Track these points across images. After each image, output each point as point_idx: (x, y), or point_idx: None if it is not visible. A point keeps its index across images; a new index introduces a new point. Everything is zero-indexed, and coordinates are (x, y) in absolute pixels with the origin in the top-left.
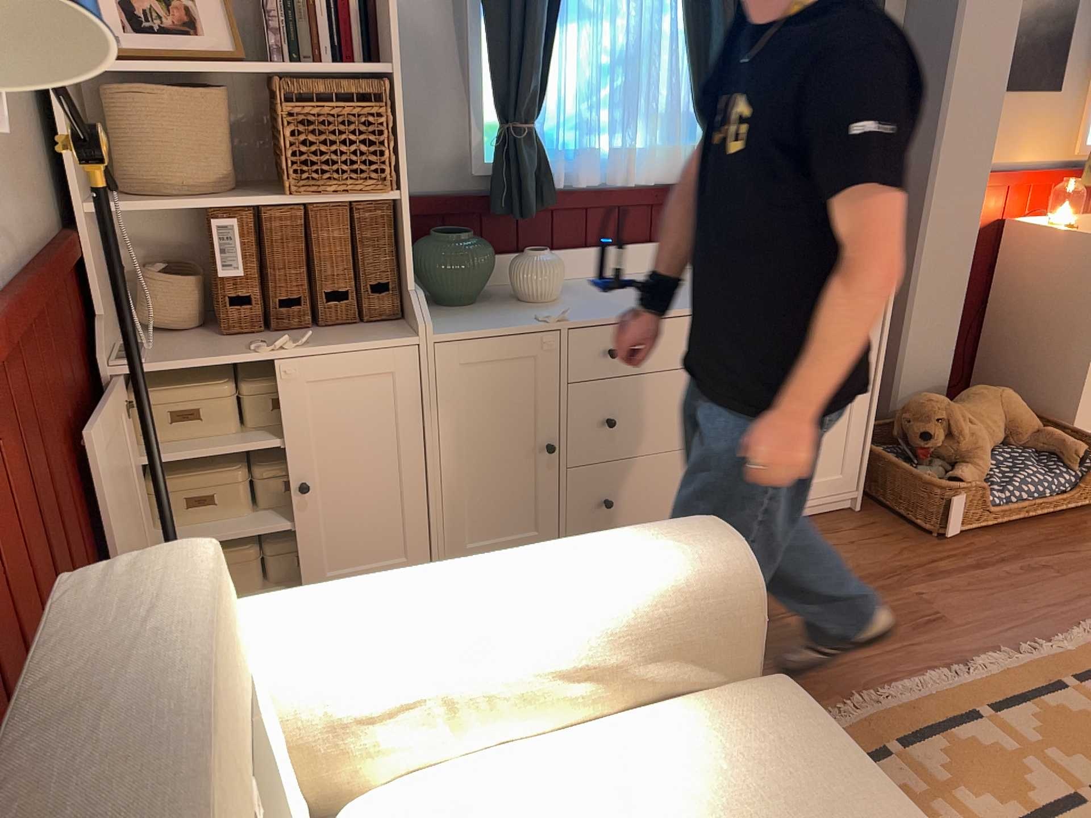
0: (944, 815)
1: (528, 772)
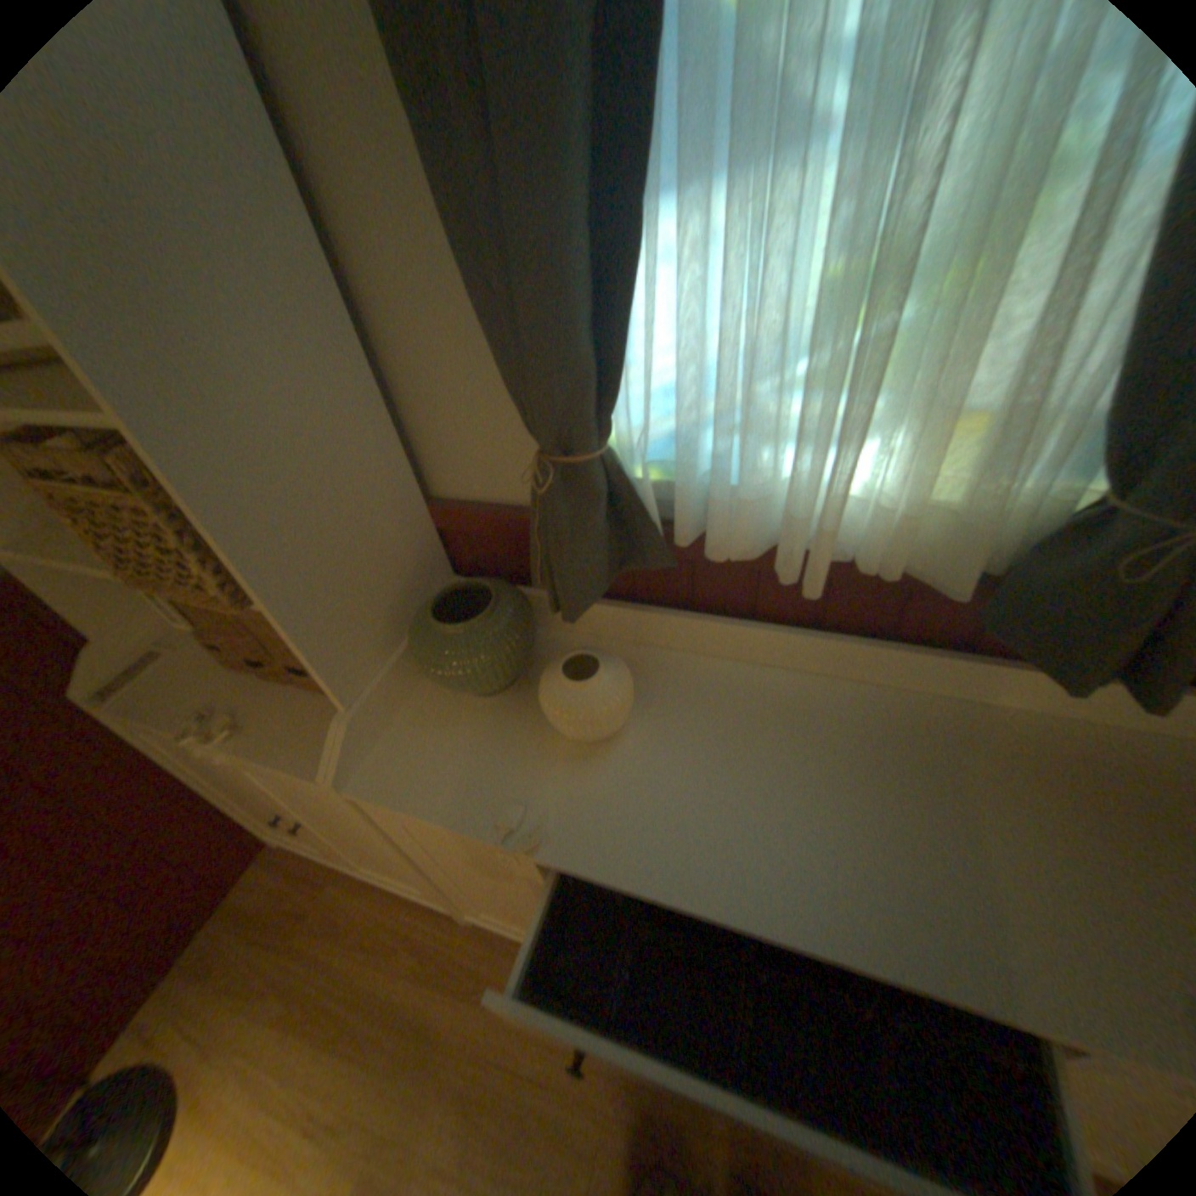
0: None
1: None
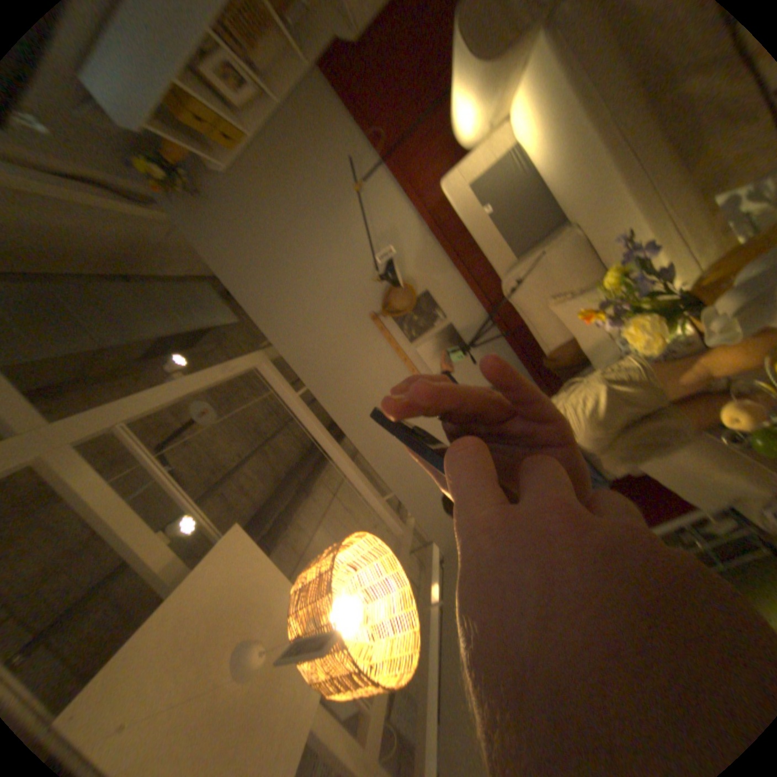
0: None
1: (518, 106)
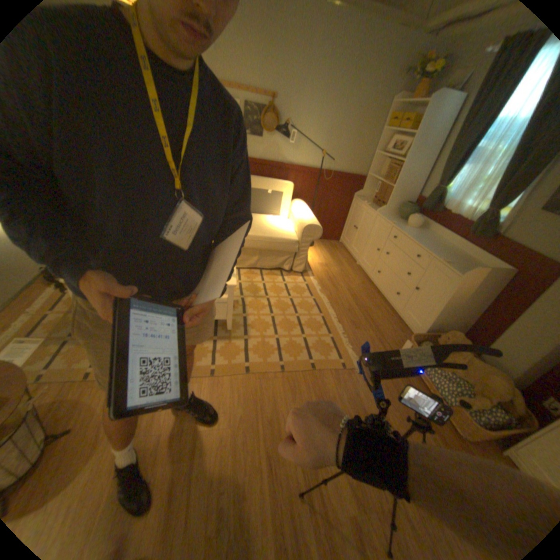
0: (296, 296)
1: (286, 224)
